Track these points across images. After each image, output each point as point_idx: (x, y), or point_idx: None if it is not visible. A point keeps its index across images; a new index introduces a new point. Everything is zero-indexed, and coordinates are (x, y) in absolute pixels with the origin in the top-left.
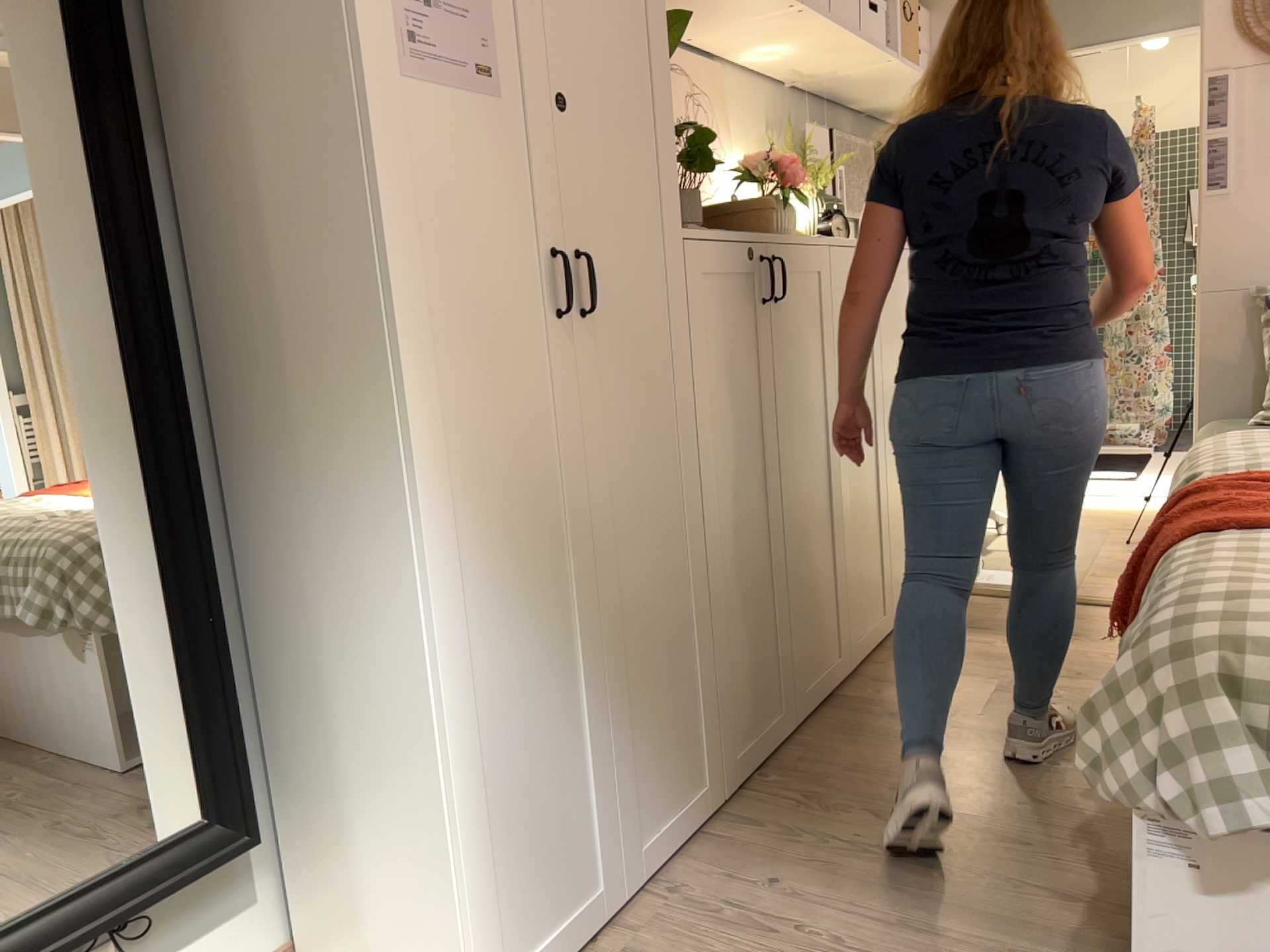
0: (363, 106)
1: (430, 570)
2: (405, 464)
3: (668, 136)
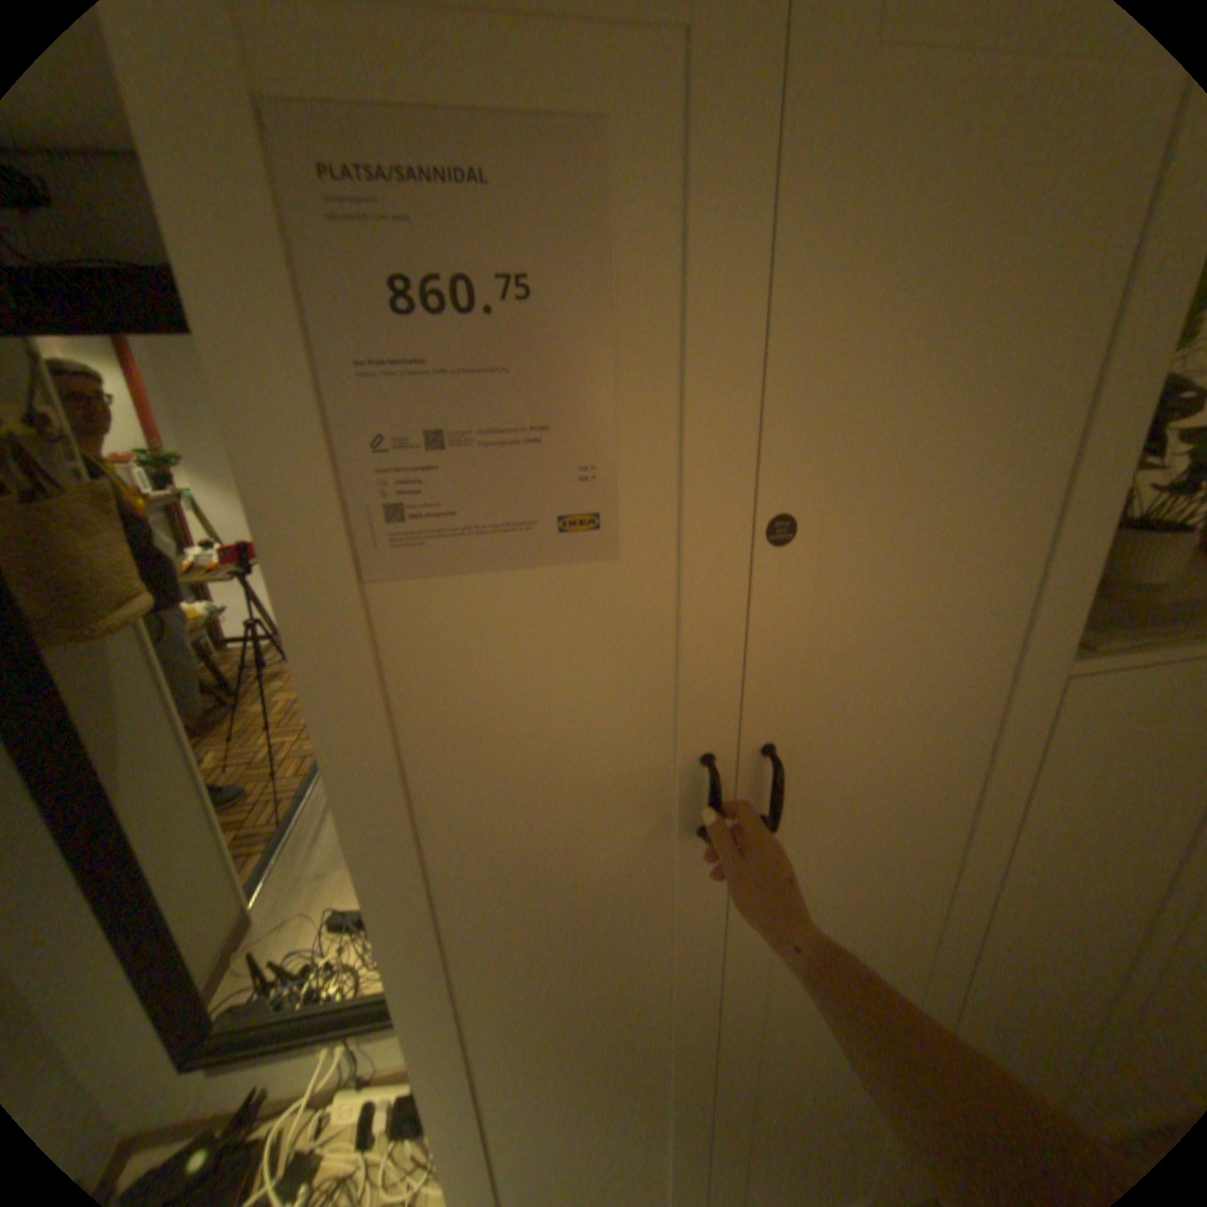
0: (293, 651)
1: (436, 1086)
2: (395, 1013)
3: (1110, 510)
